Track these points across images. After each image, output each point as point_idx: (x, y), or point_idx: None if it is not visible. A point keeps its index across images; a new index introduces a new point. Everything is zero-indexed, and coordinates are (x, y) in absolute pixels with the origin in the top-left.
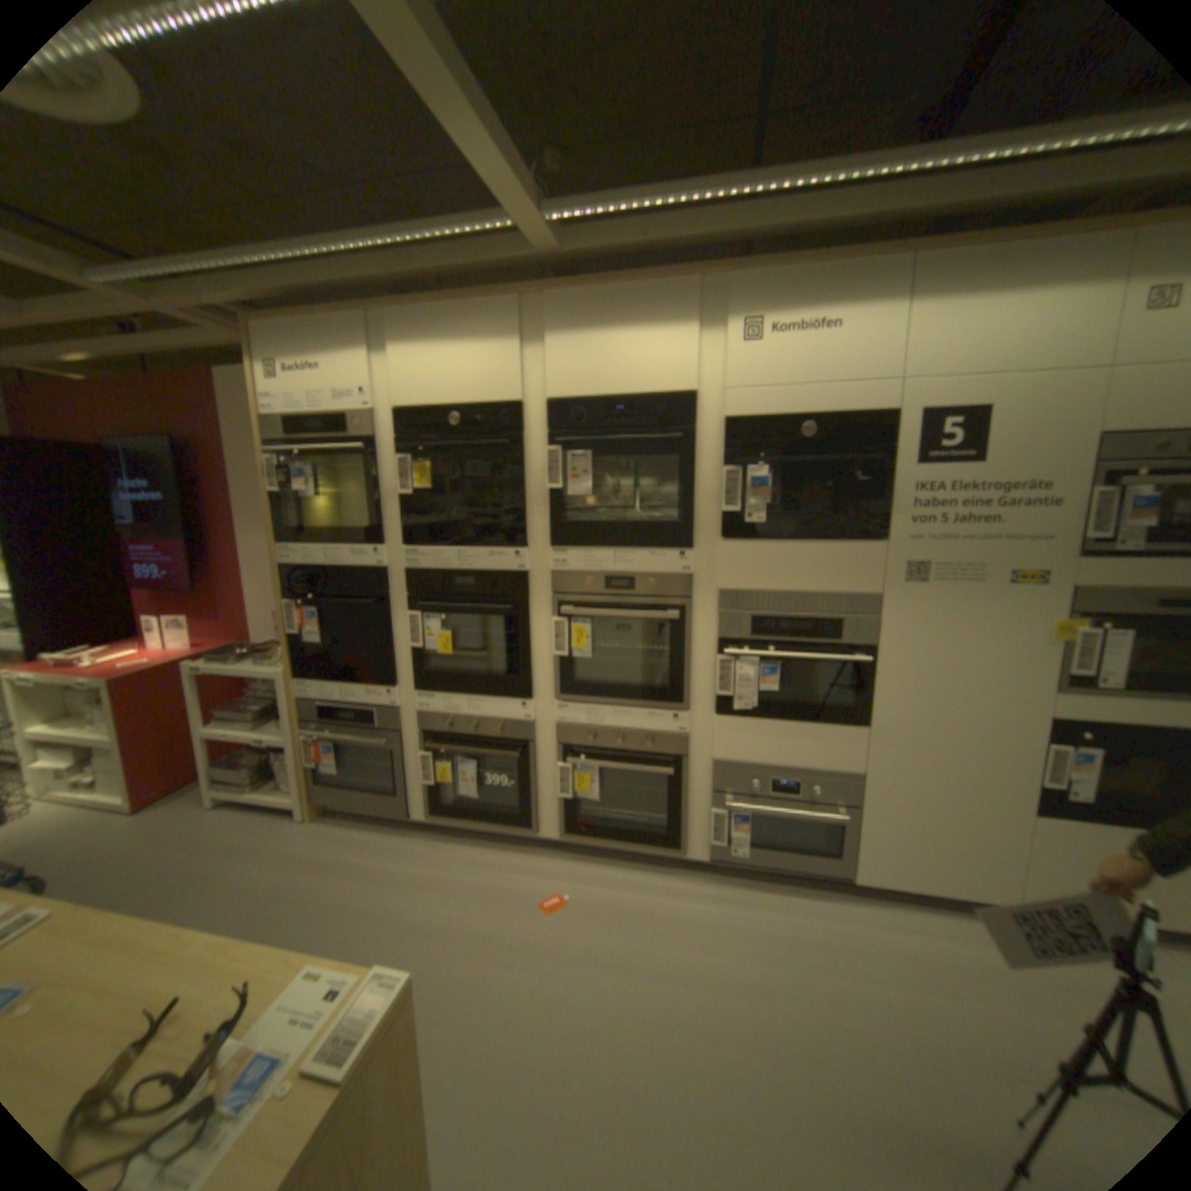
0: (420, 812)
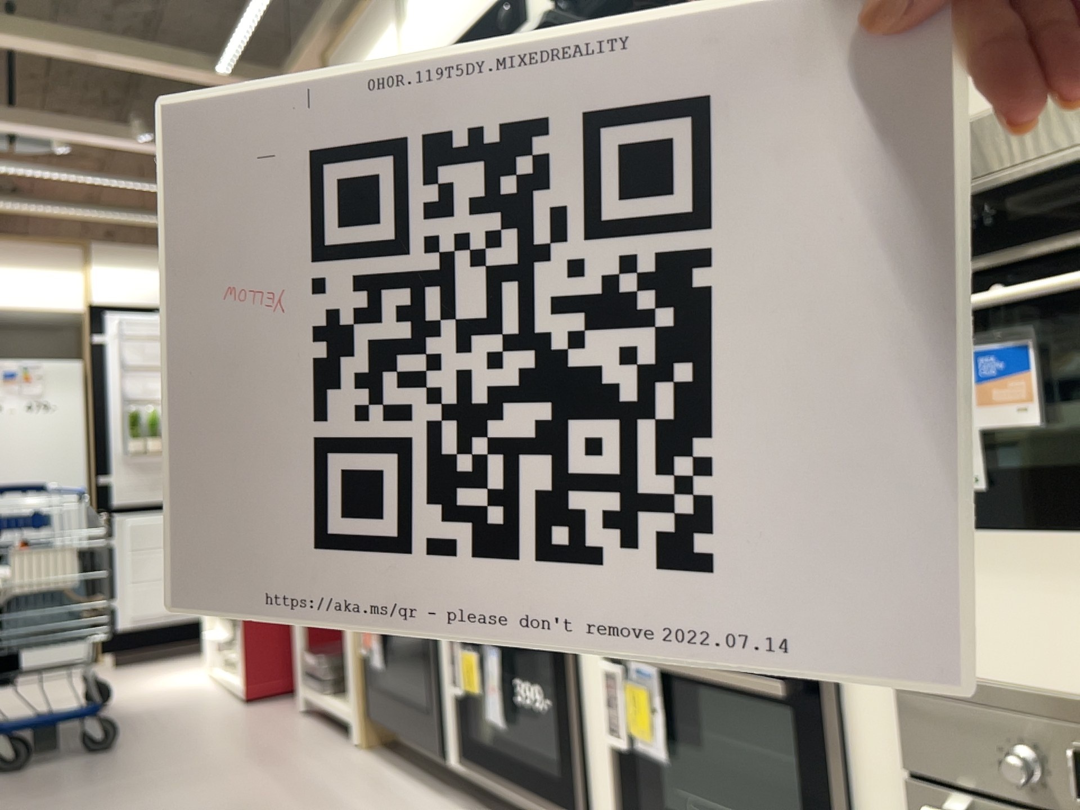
0: (458, 747)
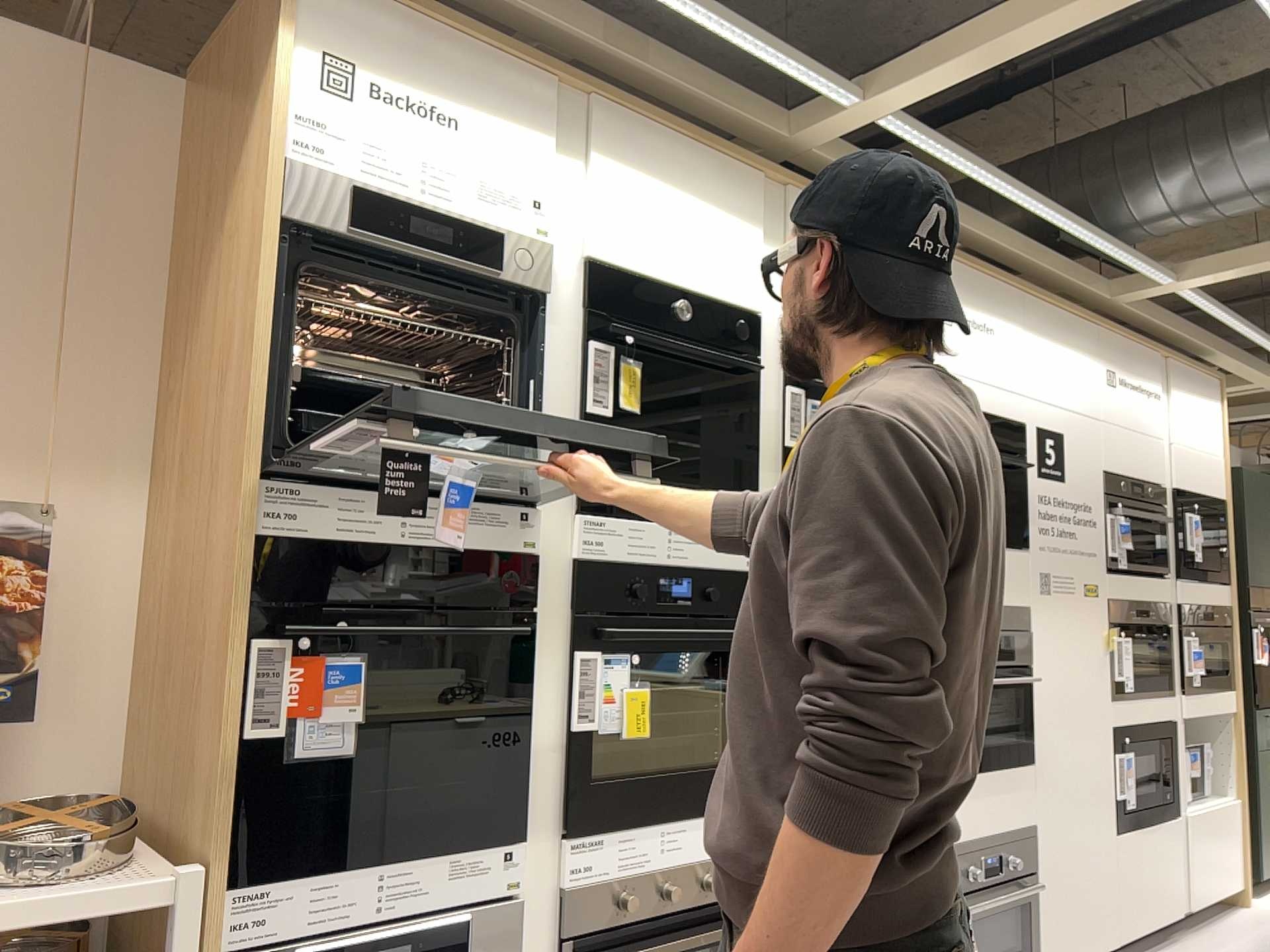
0: None
